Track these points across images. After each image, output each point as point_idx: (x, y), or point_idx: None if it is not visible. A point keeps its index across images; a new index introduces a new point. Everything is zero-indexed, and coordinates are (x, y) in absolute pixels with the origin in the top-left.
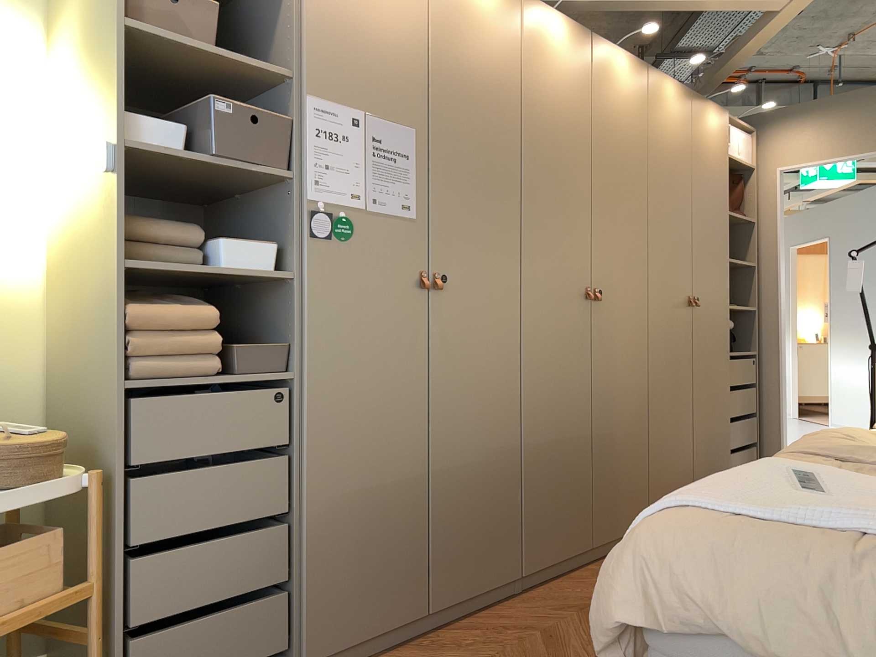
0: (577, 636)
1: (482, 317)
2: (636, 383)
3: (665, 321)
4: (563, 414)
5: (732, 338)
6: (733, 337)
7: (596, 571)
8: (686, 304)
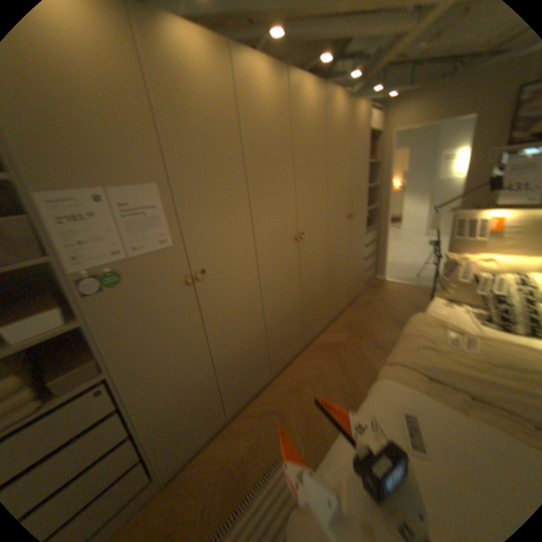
0: (295, 418)
1: (234, 281)
2: (322, 269)
3: (336, 234)
4: (286, 303)
5: (367, 223)
6: (368, 222)
7: (306, 359)
8: (347, 220)
